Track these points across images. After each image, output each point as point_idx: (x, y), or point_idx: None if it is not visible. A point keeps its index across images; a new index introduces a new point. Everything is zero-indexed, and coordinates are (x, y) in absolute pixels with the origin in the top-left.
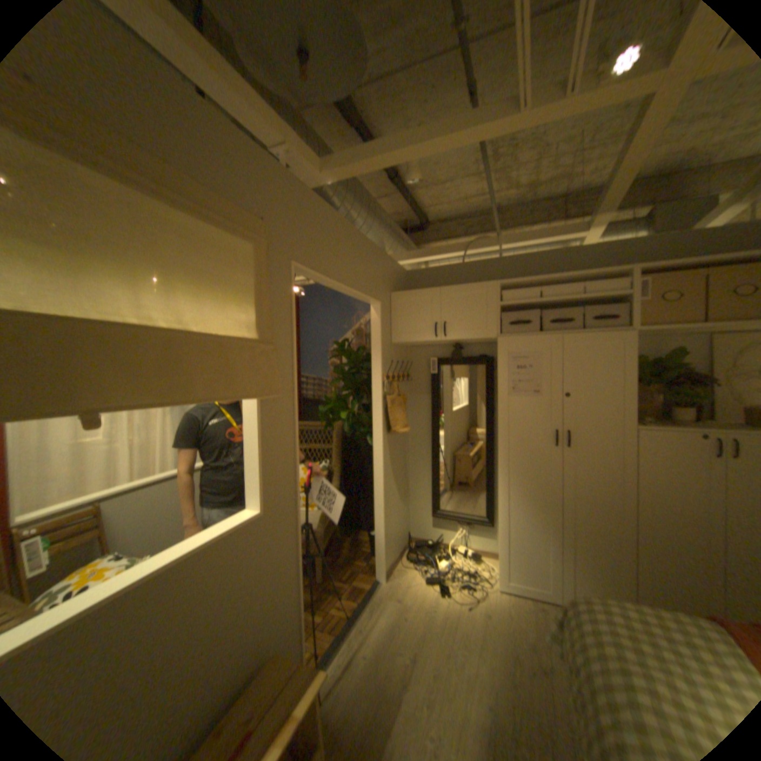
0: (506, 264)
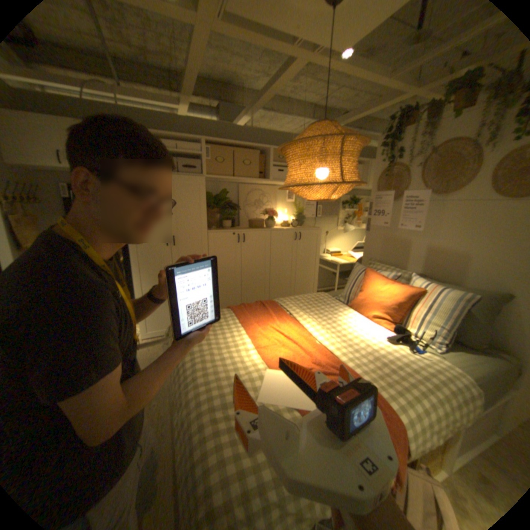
0: (123, 111)
